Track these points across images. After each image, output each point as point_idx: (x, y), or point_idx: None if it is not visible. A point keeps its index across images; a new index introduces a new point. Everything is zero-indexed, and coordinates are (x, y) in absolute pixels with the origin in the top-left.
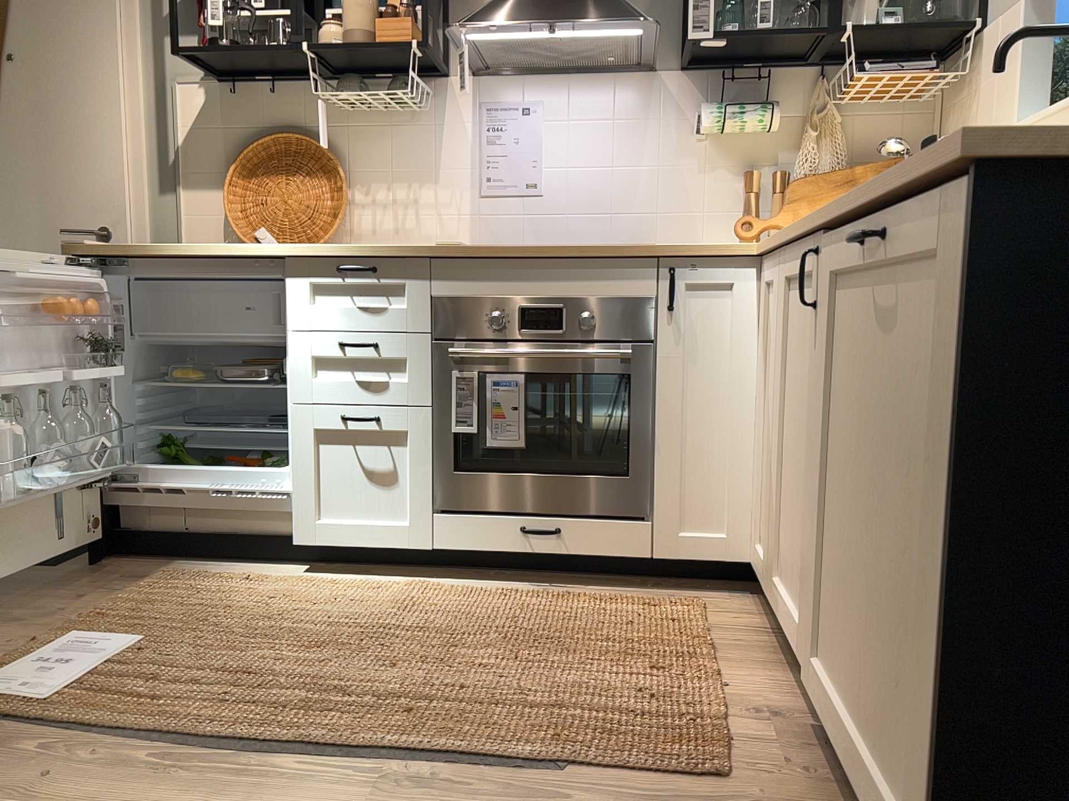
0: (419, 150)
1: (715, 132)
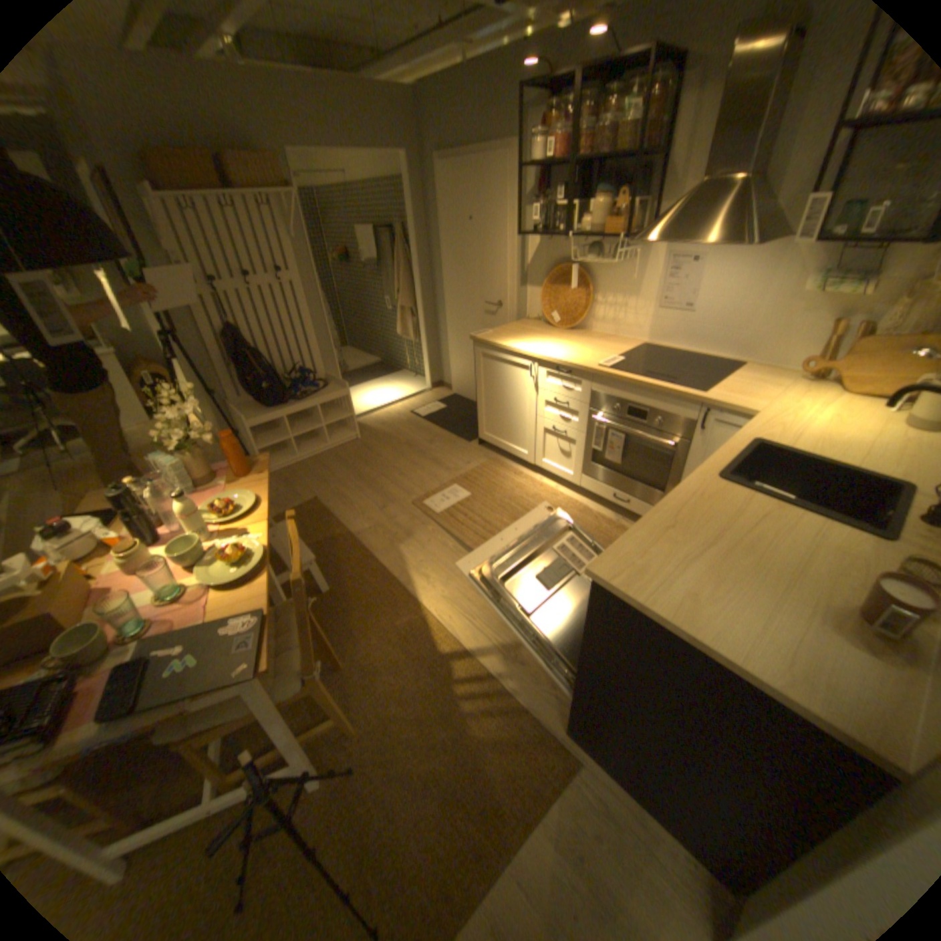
0: (632, 277)
1: (819, 292)
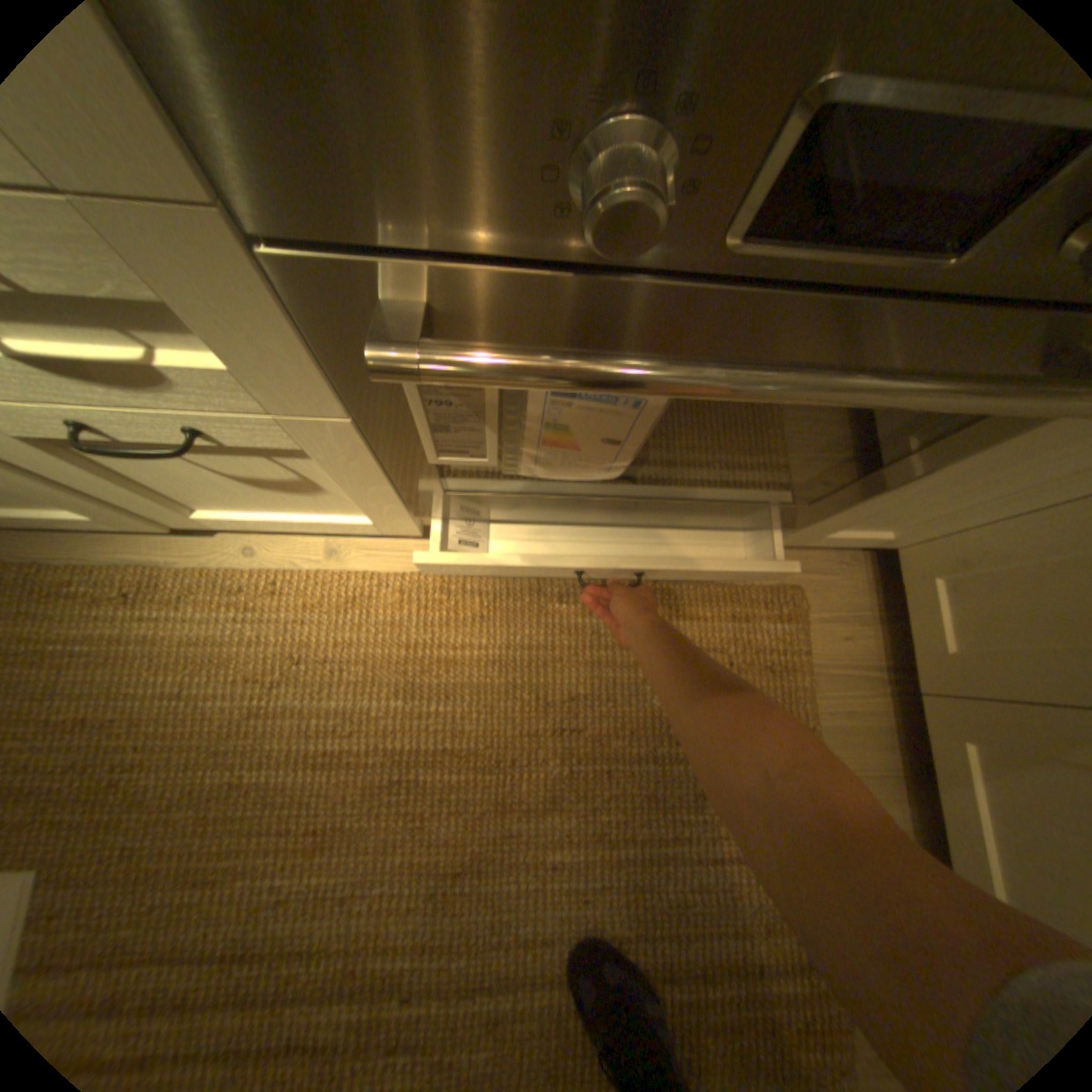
0: None
1: None
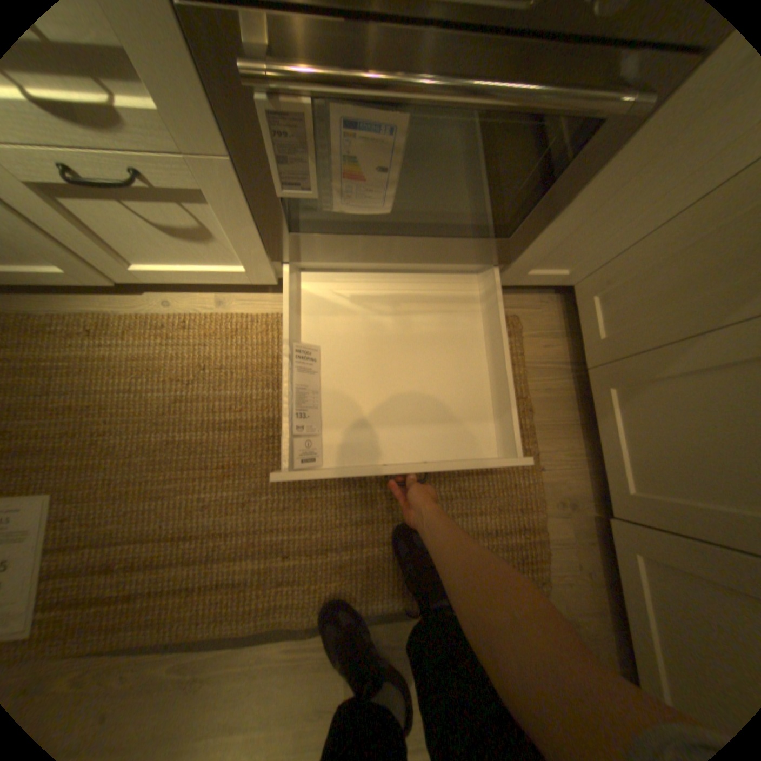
0: None
1: None
